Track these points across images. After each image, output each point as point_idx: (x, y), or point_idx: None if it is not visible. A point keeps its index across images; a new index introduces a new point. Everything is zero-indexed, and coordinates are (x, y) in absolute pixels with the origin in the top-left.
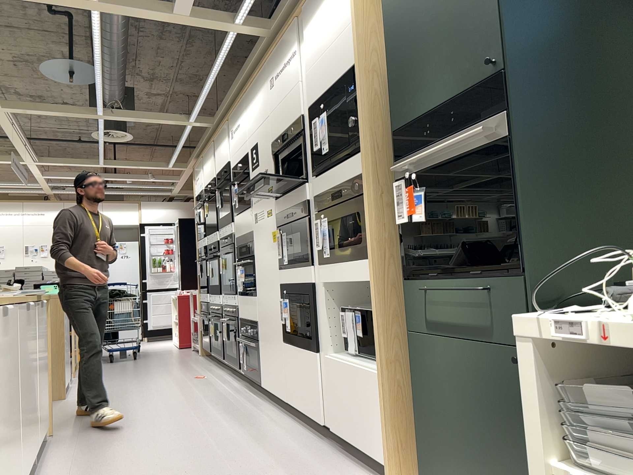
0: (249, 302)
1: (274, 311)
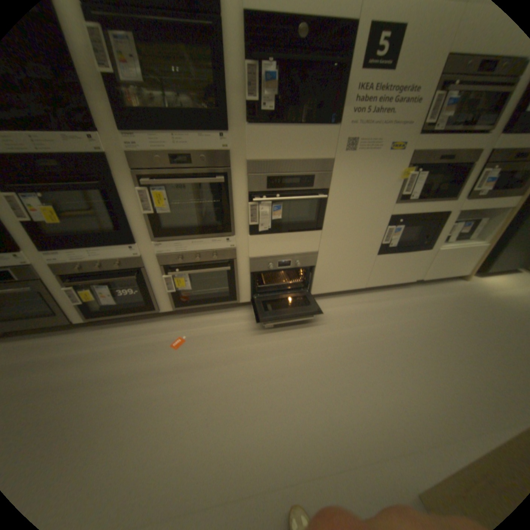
0: (299, 237)
1: (368, 236)
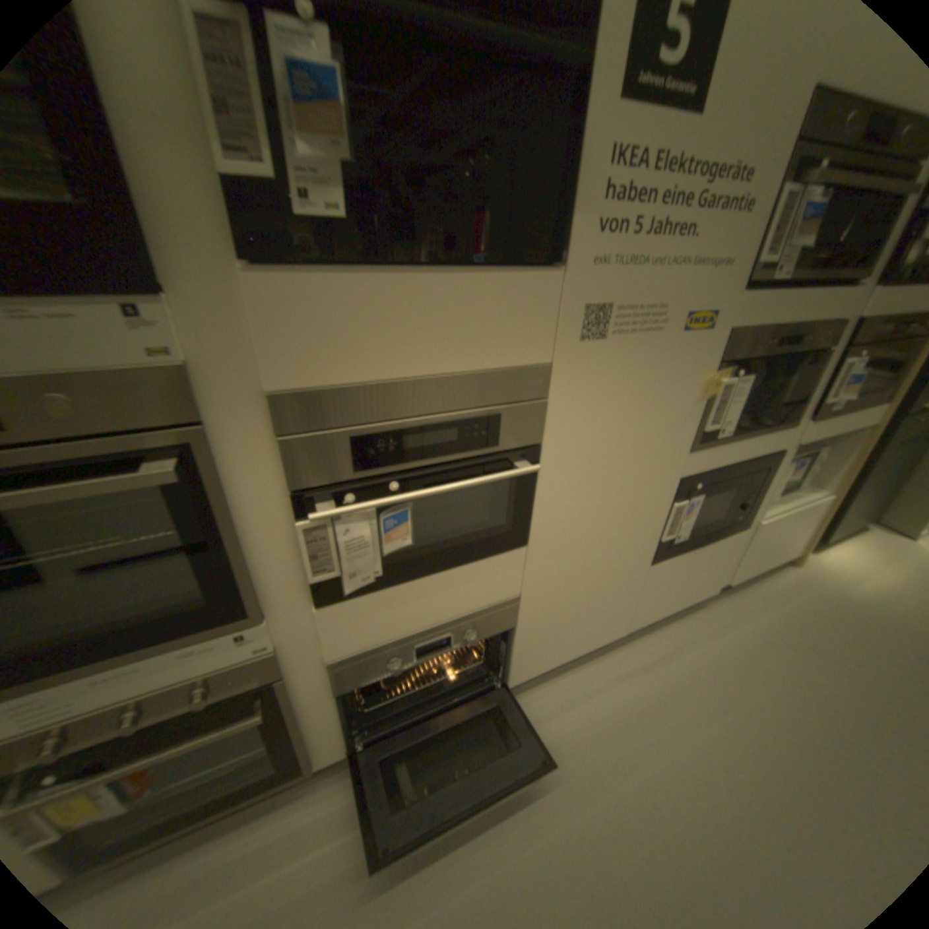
0: (467, 576)
1: (633, 533)
